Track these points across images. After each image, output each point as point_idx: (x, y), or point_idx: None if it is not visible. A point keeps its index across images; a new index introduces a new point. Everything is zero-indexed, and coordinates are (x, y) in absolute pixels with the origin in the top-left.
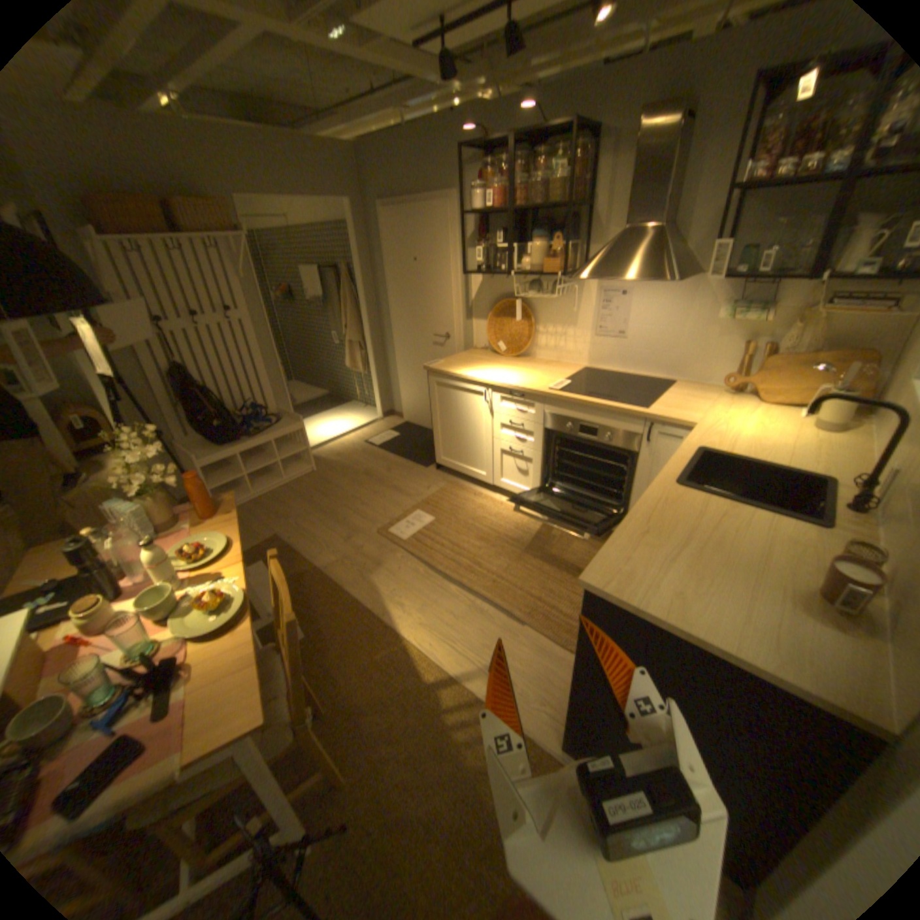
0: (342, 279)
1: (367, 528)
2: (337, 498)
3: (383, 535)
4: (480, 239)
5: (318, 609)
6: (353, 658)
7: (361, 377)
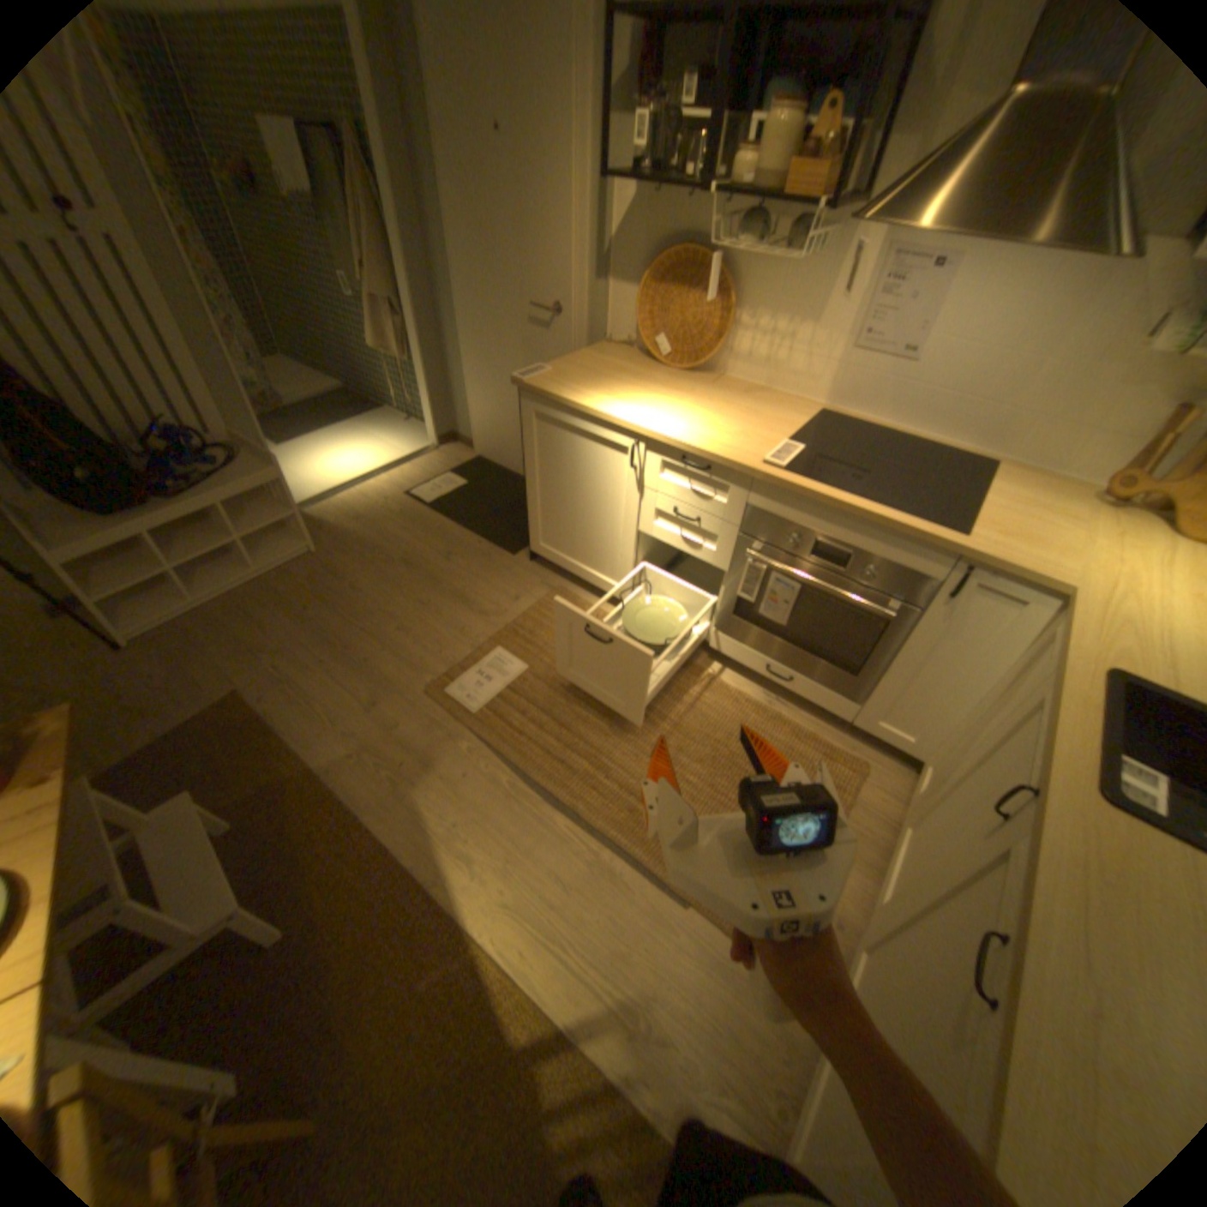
0: (349, 155)
1: (409, 681)
2: (354, 611)
3: (437, 698)
4: (645, 90)
5: (312, 866)
6: (378, 986)
7: (397, 367)
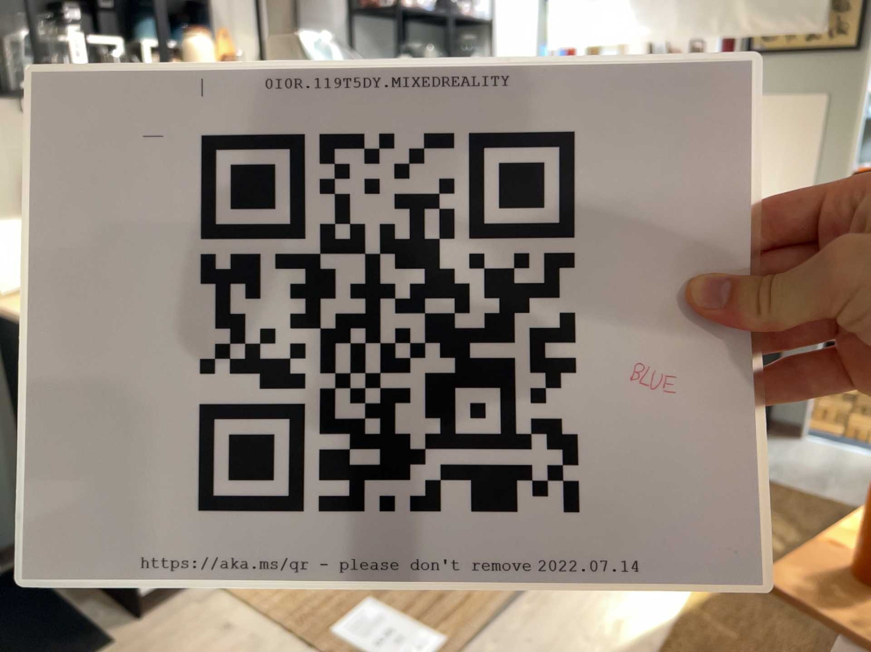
0: None
1: None
2: None
3: None
4: None
5: None
6: None
7: None
